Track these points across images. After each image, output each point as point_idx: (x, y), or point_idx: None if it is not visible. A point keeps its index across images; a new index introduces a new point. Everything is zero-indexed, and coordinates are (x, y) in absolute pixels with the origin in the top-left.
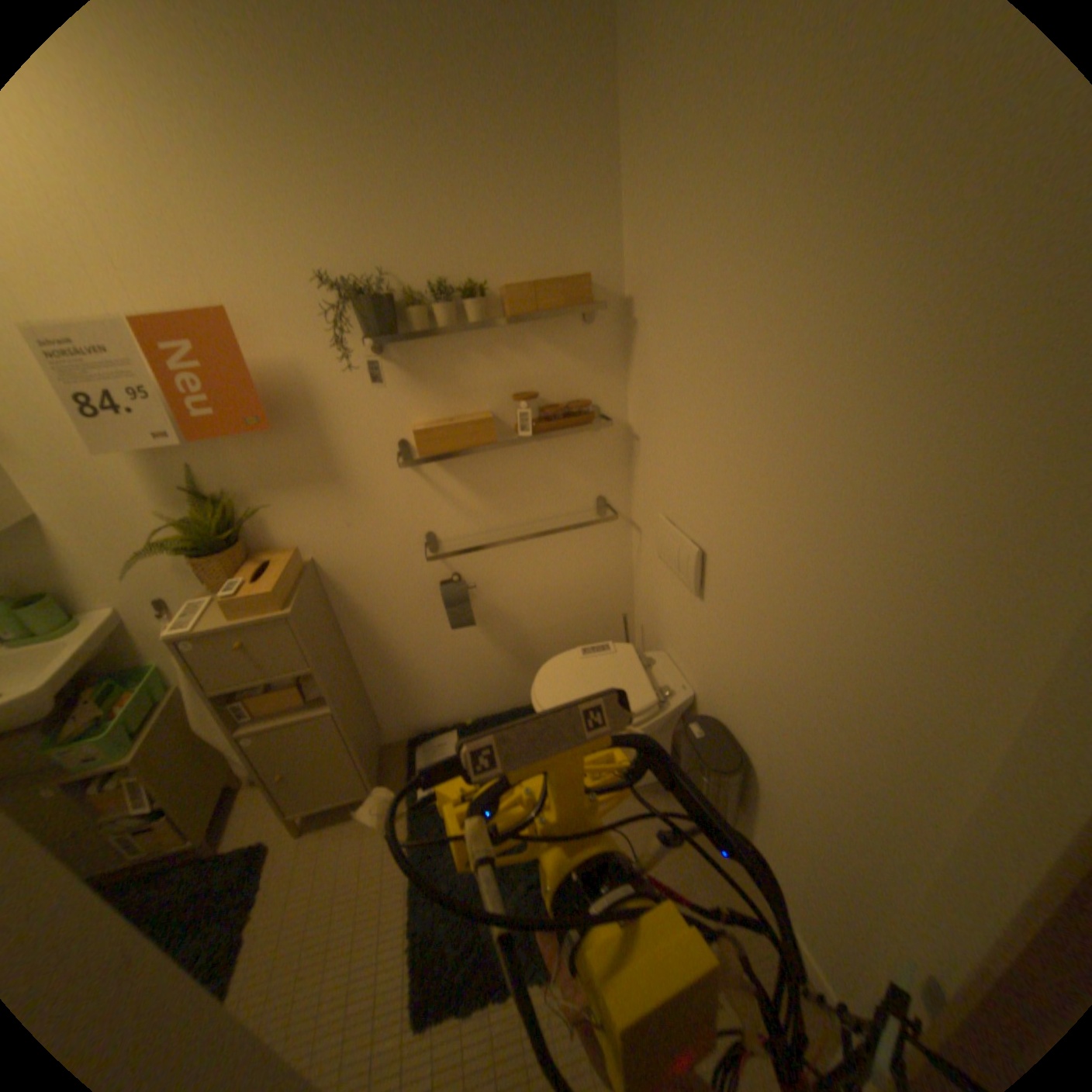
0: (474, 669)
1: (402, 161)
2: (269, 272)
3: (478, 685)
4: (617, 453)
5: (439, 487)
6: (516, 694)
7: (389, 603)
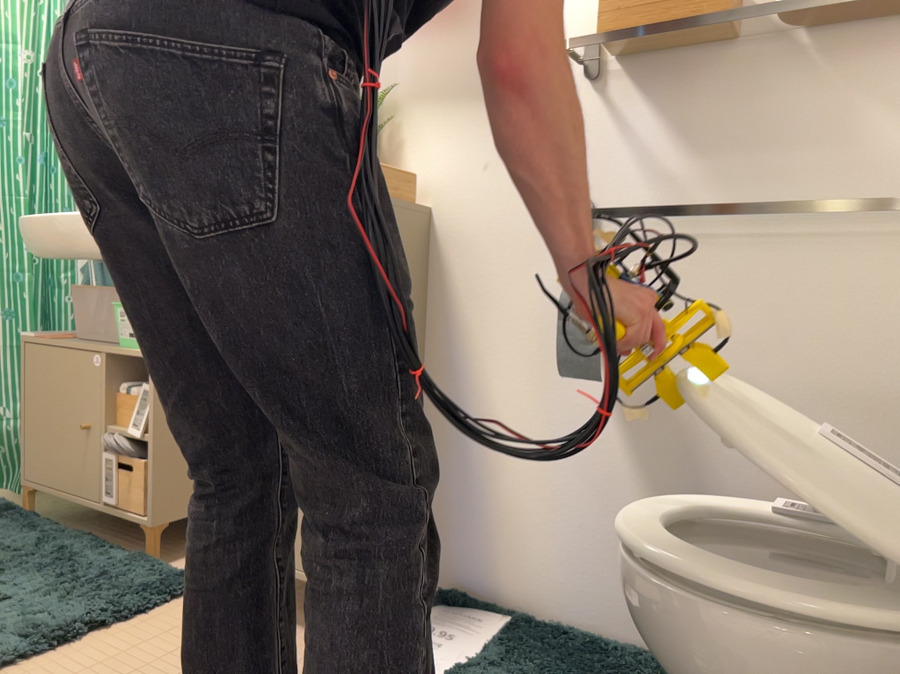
0: (586, 502)
1: None
2: None
3: (583, 544)
4: None
5: (620, 125)
6: None
7: (496, 312)
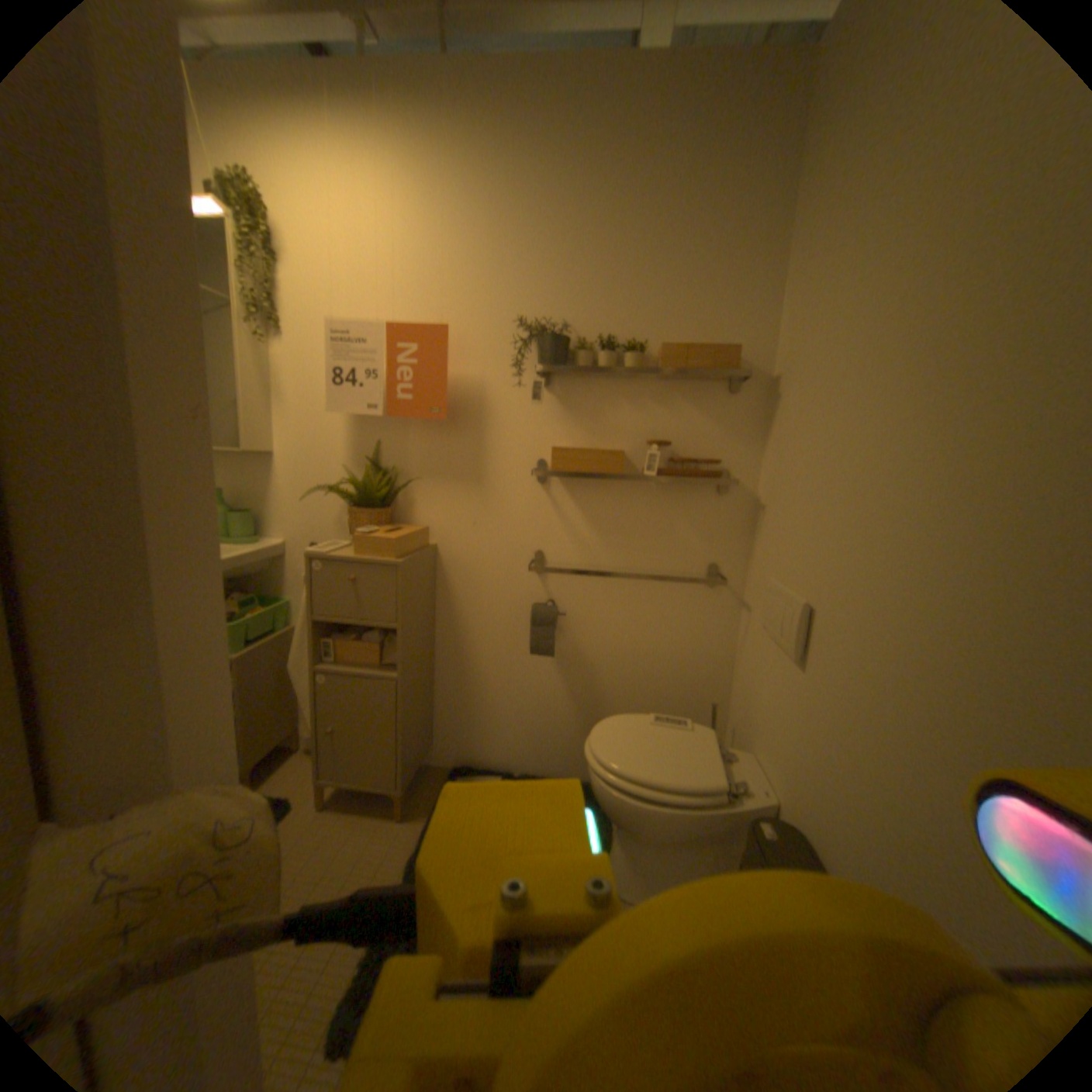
0: (542, 712)
1: (607, 248)
2: (488, 312)
3: (540, 734)
4: (743, 520)
5: (562, 508)
6: (576, 763)
7: (485, 609)
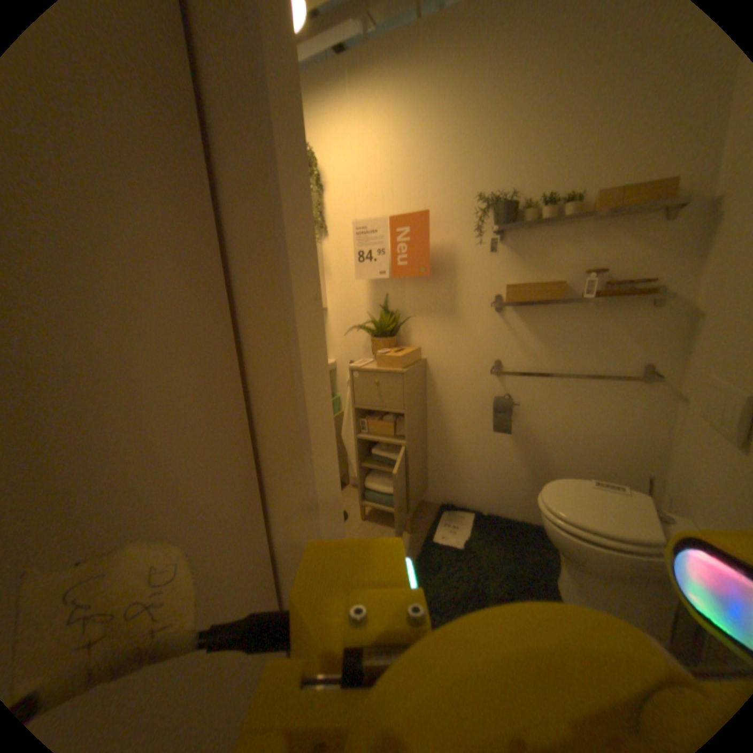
0: (503, 473)
1: (549, 125)
2: (456, 195)
3: (502, 488)
4: (681, 327)
5: (515, 329)
6: (530, 511)
7: (460, 401)
